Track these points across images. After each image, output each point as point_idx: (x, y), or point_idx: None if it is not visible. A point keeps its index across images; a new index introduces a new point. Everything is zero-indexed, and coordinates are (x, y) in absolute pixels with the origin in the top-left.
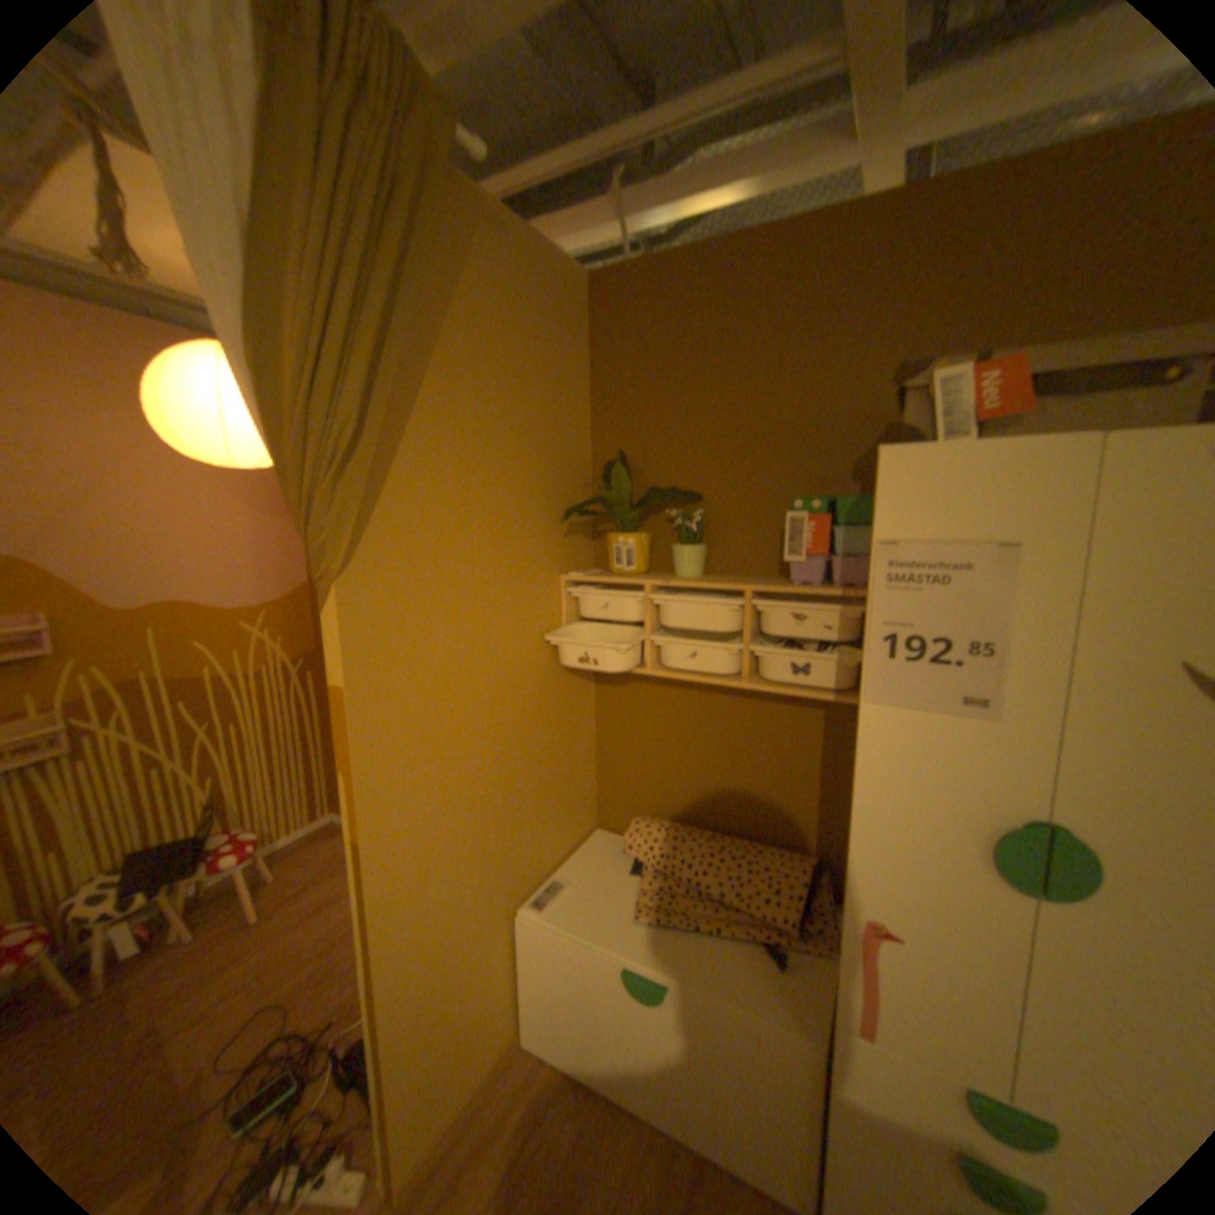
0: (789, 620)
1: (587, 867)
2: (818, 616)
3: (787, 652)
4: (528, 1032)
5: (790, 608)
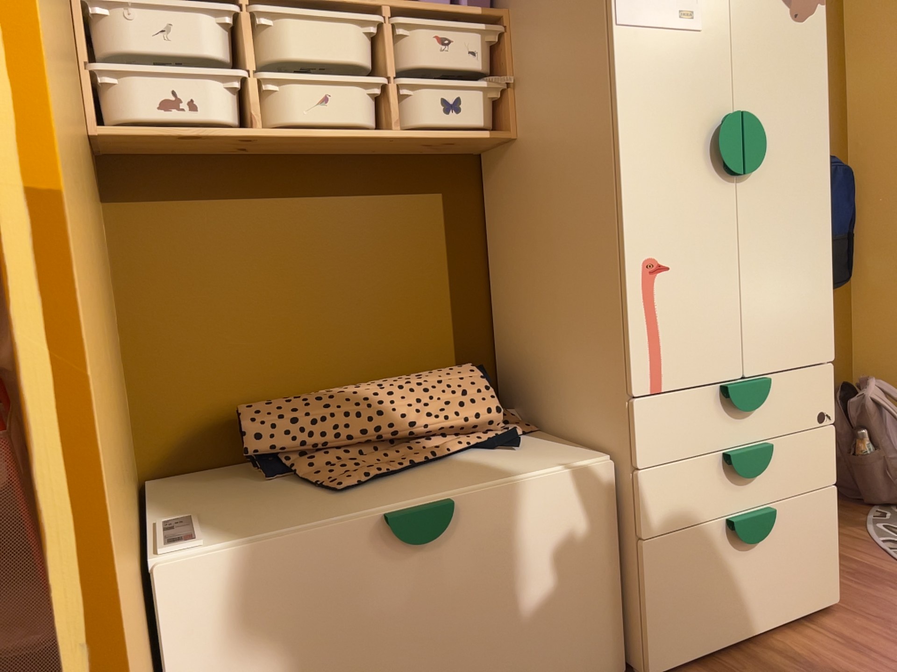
0: (438, 41)
1: (192, 501)
2: (466, 36)
3: (442, 81)
4: None
5: (439, 25)
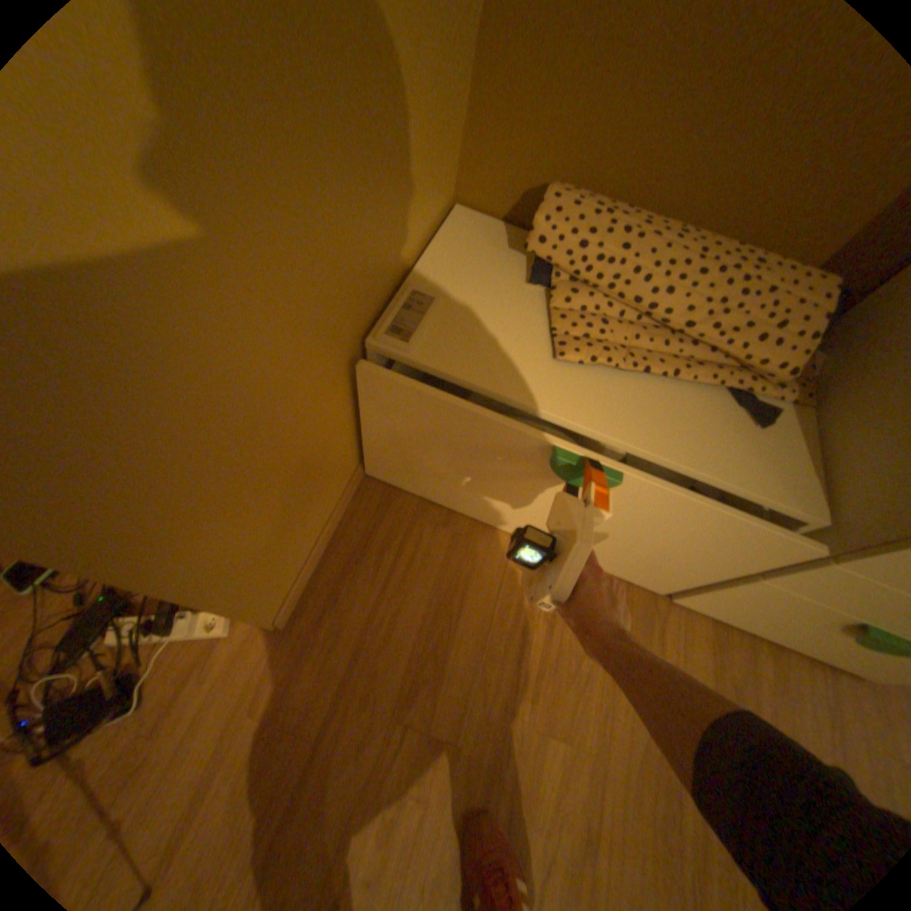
0: None
1: (457, 267)
2: None
3: None
4: (380, 455)
5: None
